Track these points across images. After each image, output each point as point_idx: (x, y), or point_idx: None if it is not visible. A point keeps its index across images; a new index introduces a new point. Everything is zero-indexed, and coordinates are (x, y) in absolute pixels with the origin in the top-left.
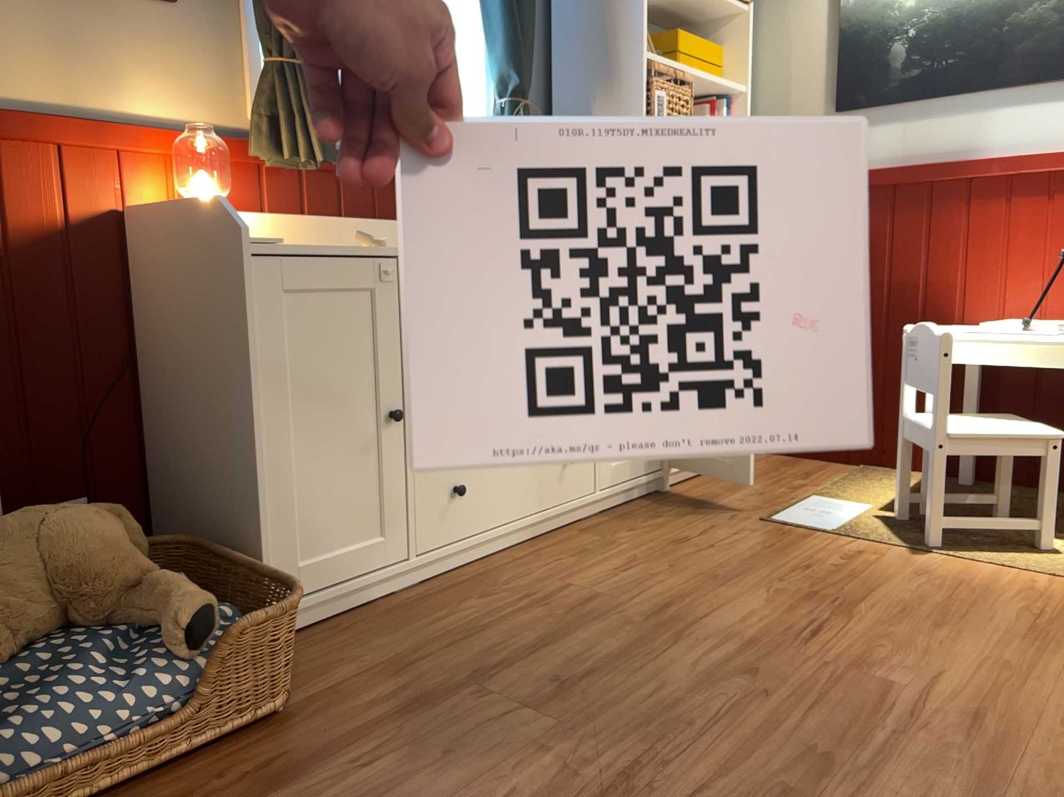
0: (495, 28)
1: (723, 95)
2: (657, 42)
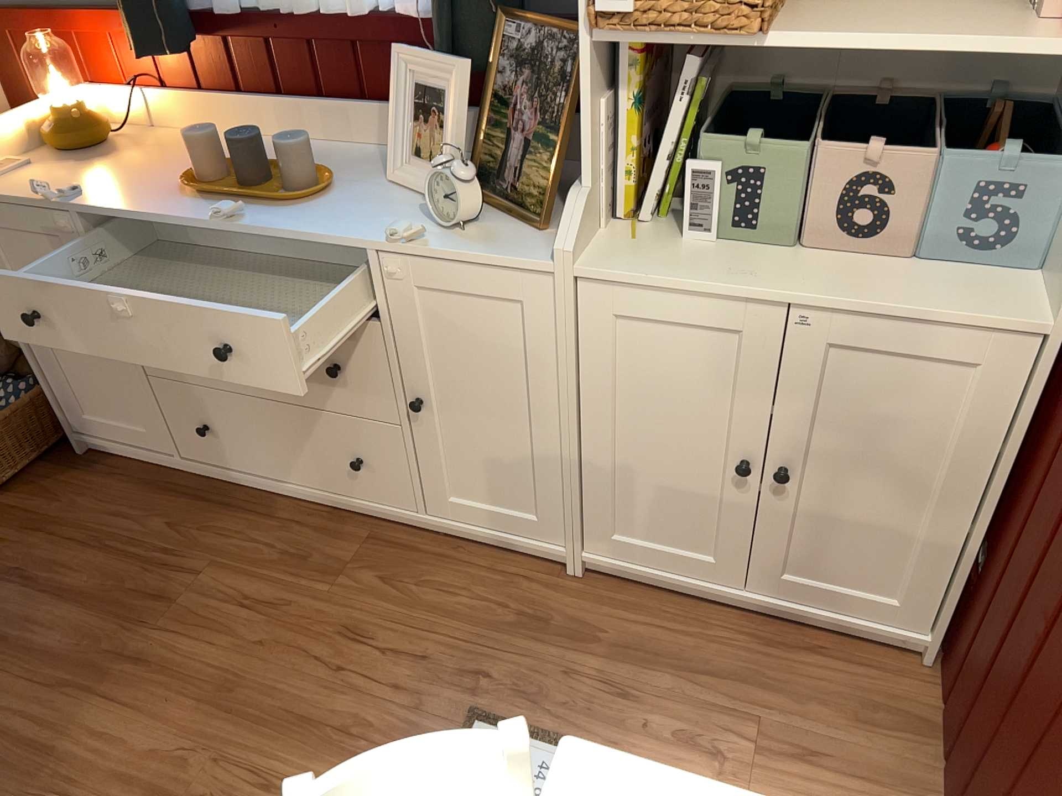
0: None
1: None
2: None
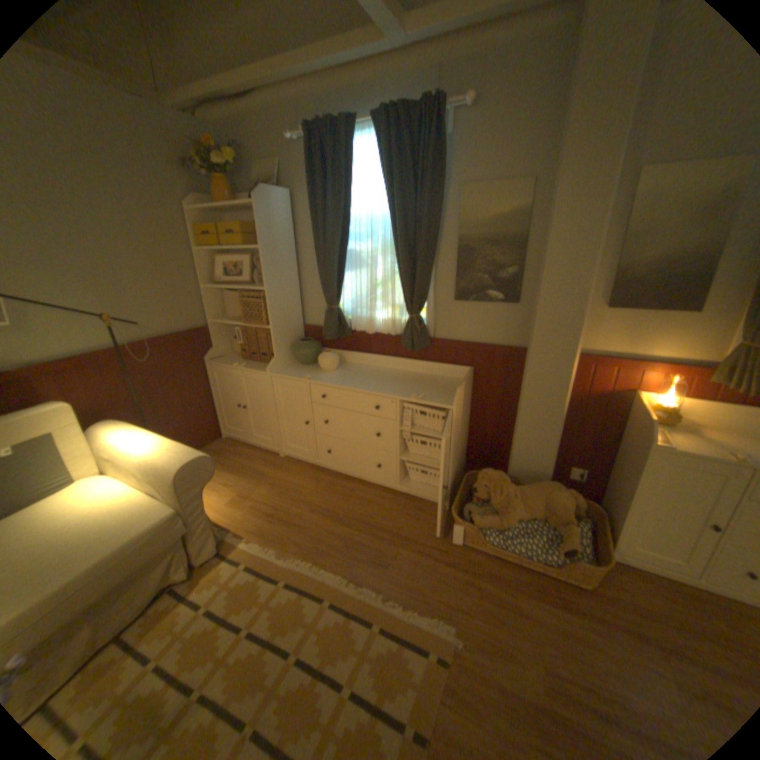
0: None
1: None
2: None
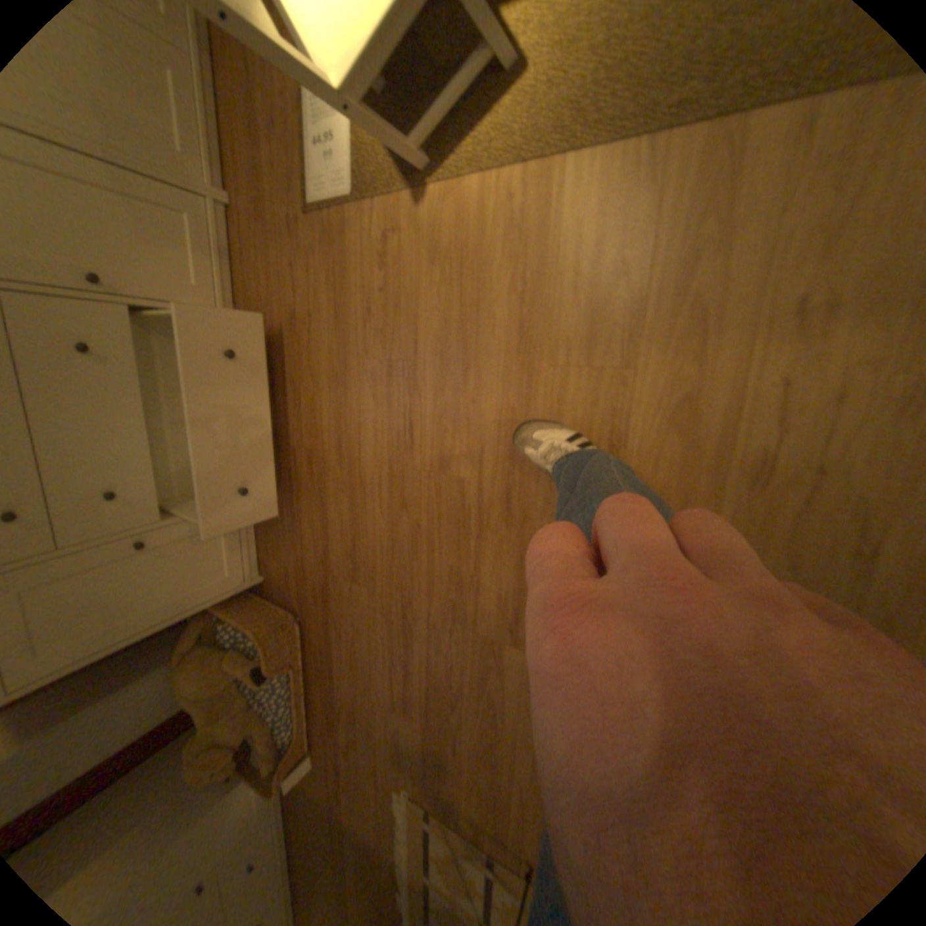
0: None
1: None
2: None
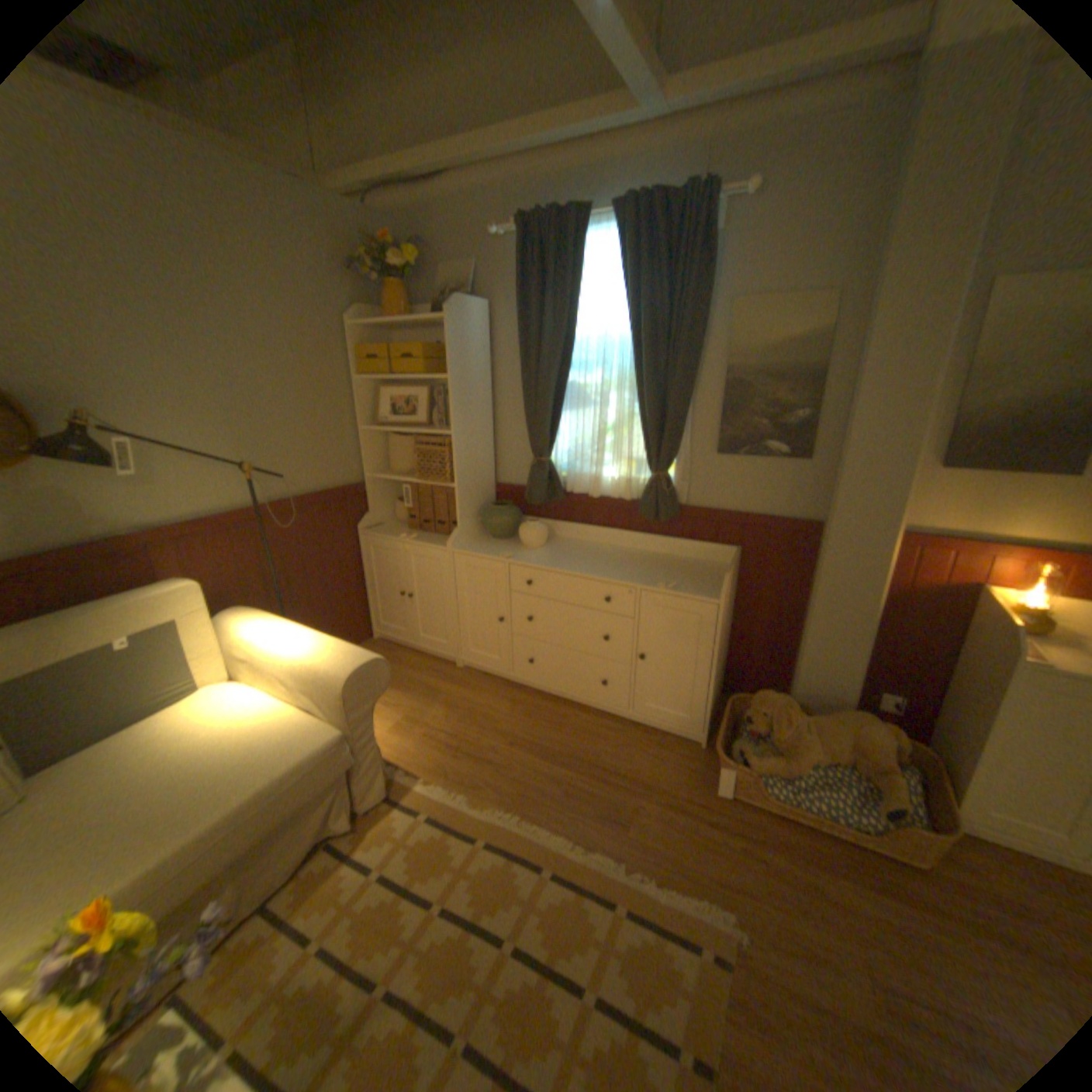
0: None
1: None
2: None
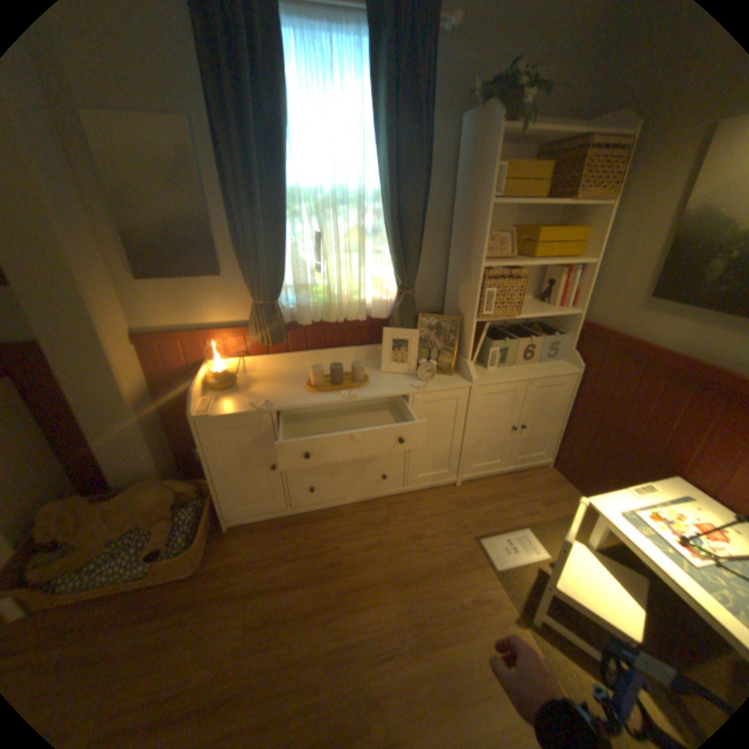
0: (391, 252)
1: (582, 259)
2: (529, 231)
